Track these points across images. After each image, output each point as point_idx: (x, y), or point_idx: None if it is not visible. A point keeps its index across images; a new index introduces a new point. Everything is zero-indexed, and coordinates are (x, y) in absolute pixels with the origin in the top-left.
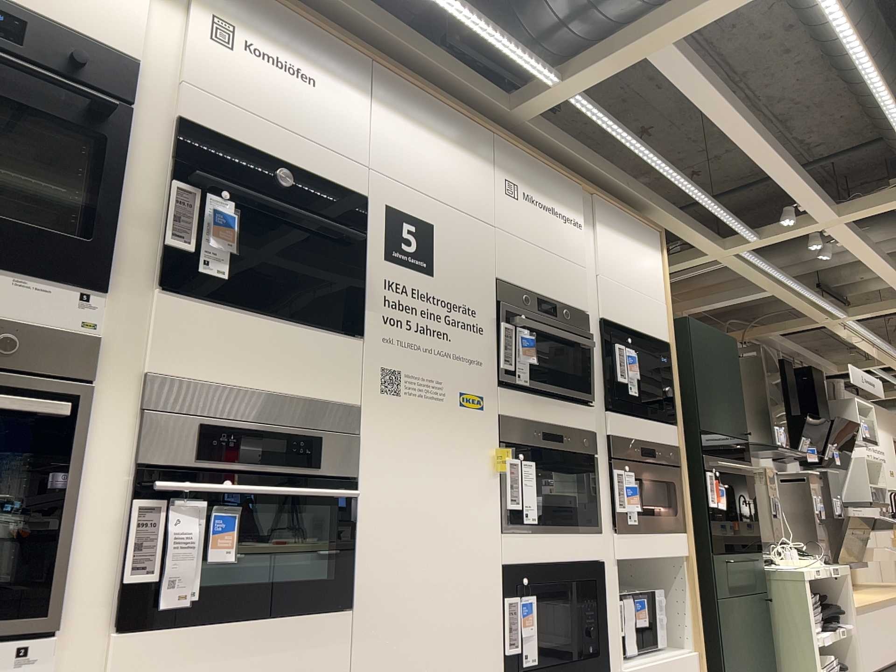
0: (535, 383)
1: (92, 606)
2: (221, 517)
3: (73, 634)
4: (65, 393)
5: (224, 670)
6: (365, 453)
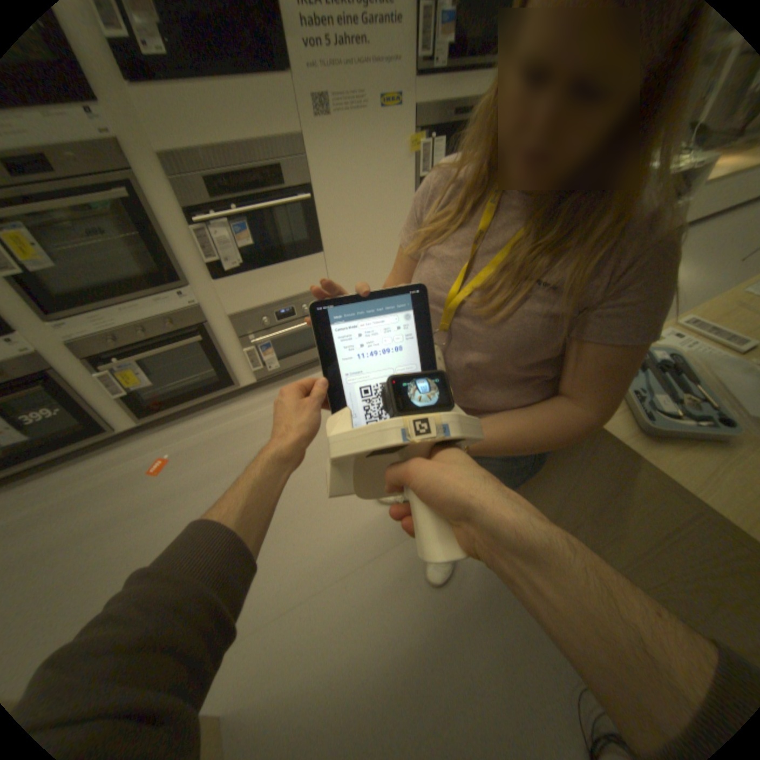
0: (450, 63)
1: (197, 272)
2: (239, 221)
3: (196, 283)
4: (120, 180)
5: (265, 285)
6: (310, 166)
